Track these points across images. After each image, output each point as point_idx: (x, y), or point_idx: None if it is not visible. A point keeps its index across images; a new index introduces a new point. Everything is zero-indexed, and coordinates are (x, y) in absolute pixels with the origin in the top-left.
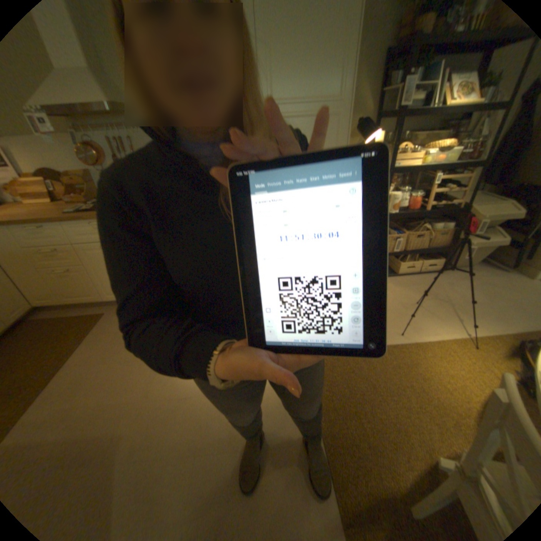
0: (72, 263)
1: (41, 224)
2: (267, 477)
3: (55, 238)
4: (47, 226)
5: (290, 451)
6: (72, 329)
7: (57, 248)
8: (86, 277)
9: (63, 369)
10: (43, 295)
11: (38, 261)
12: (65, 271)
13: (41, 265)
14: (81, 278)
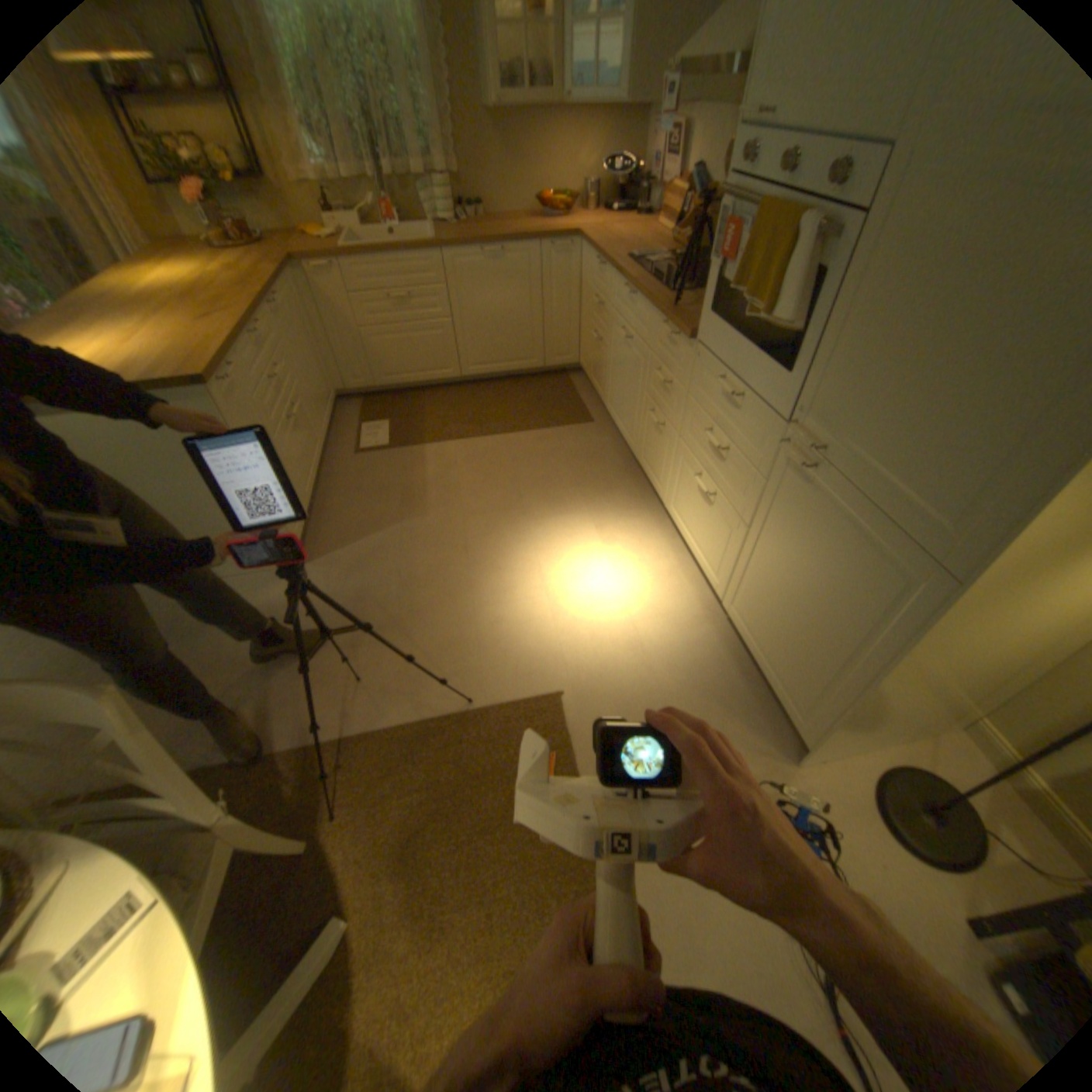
0: (604, 335)
1: (603, 263)
2: (367, 659)
3: (606, 289)
4: (607, 269)
5: (392, 683)
6: (559, 413)
7: (603, 305)
8: (605, 364)
9: (502, 438)
10: (584, 357)
11: (593, 311)
12: (596, 341)
13: (592, 319)
14: (603, 361)
